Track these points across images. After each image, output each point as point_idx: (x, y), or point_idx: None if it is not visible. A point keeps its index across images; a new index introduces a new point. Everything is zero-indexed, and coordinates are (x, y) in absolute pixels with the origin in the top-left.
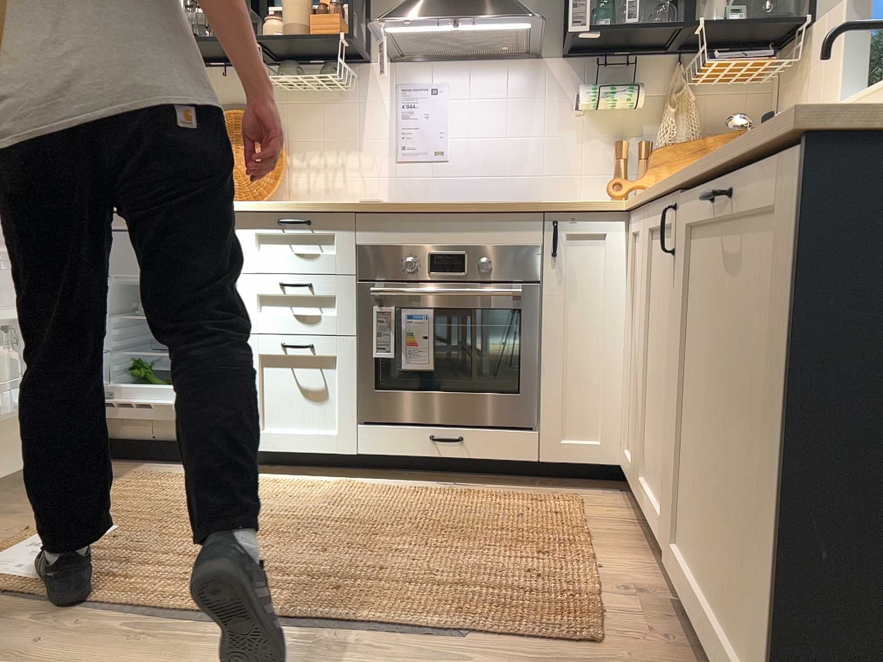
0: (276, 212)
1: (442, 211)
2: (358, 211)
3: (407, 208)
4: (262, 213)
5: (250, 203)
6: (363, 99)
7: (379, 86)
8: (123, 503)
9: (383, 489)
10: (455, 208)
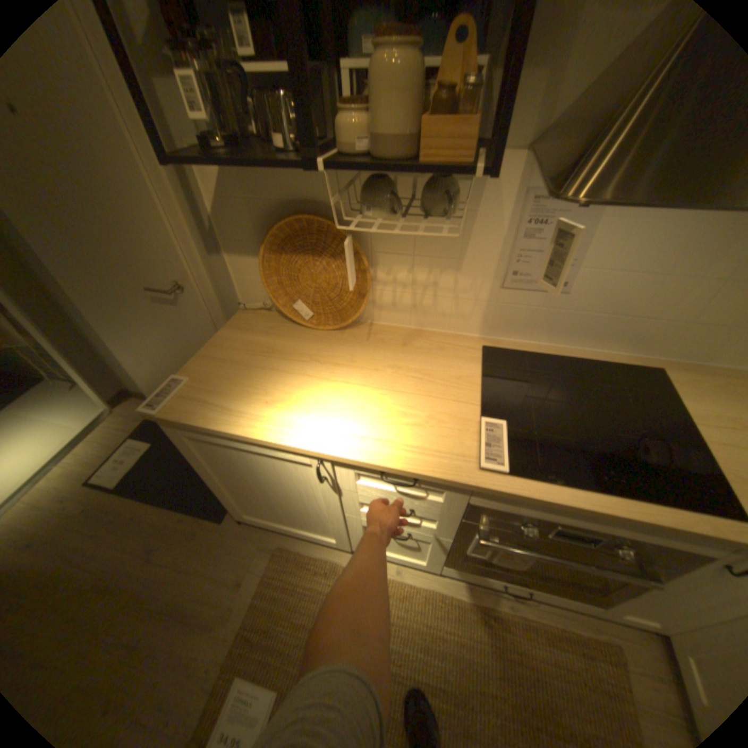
0: (379, 467)
1: (597, 514)
2: (481, 489)
3: (549, 504)
4: (363, 463)
5: (348, 449)
6: (476, 203)
7: (505, 185)
8: (277, 617)
9: (460, 607)
10: (617, 518)
